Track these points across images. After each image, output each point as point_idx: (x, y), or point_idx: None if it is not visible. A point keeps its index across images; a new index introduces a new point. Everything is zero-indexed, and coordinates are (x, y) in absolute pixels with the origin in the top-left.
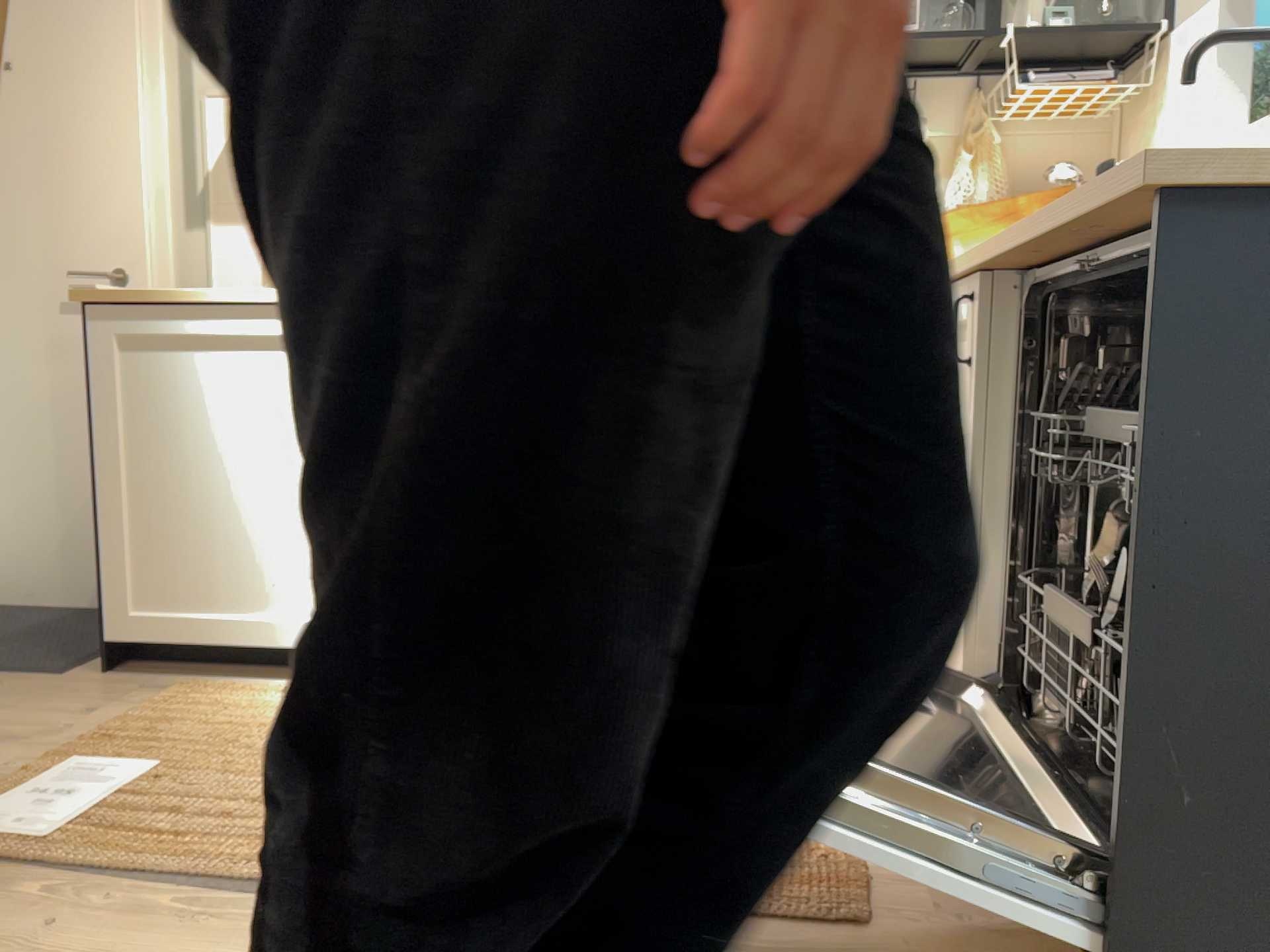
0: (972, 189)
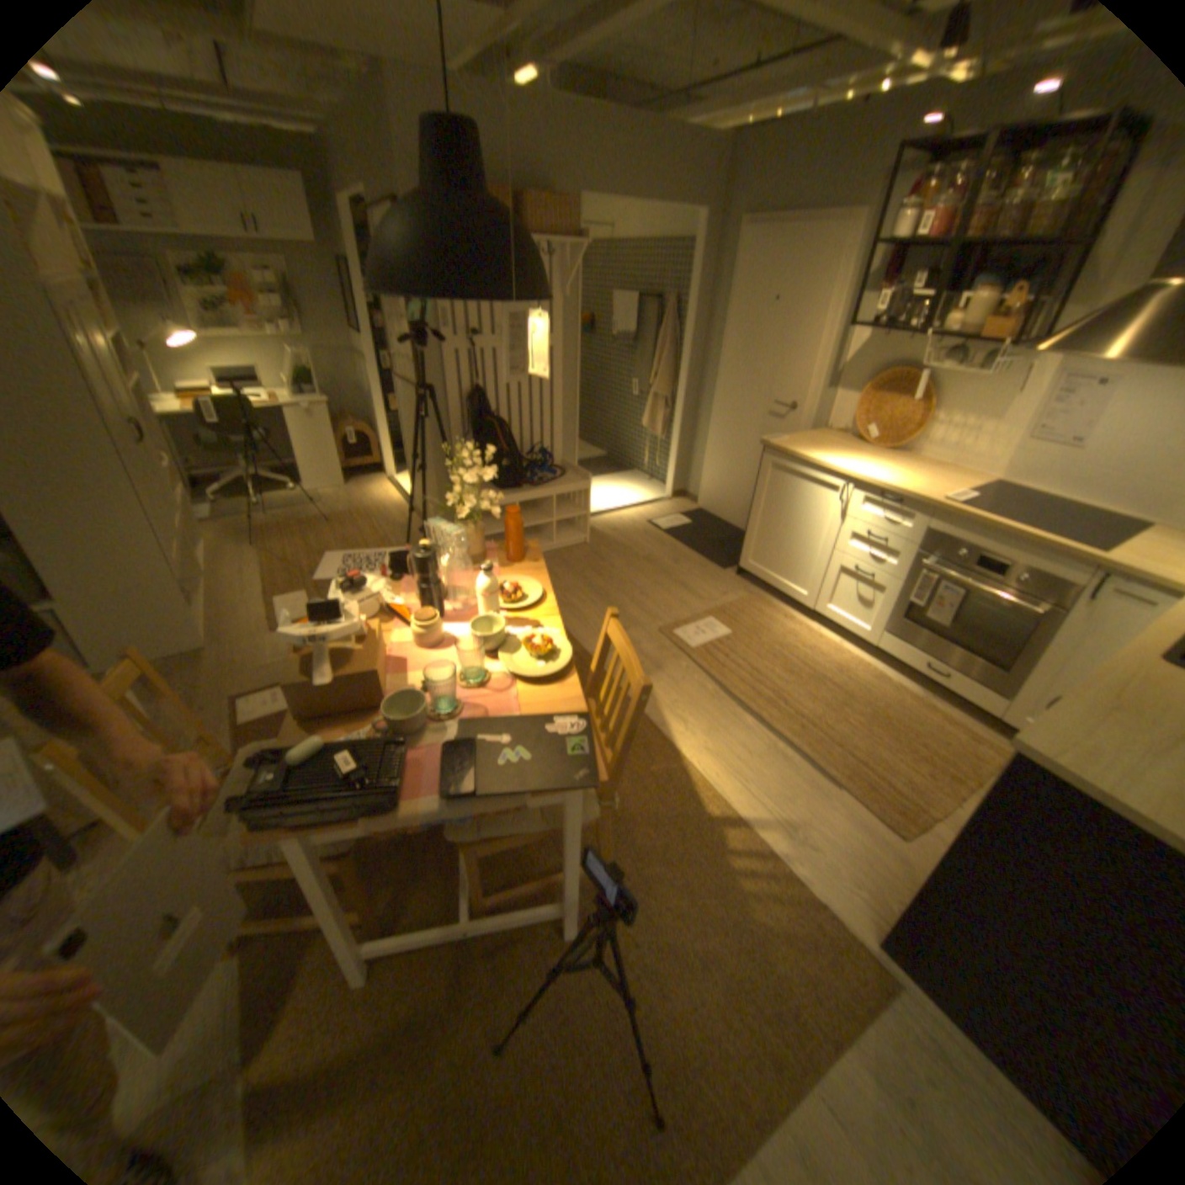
0: None
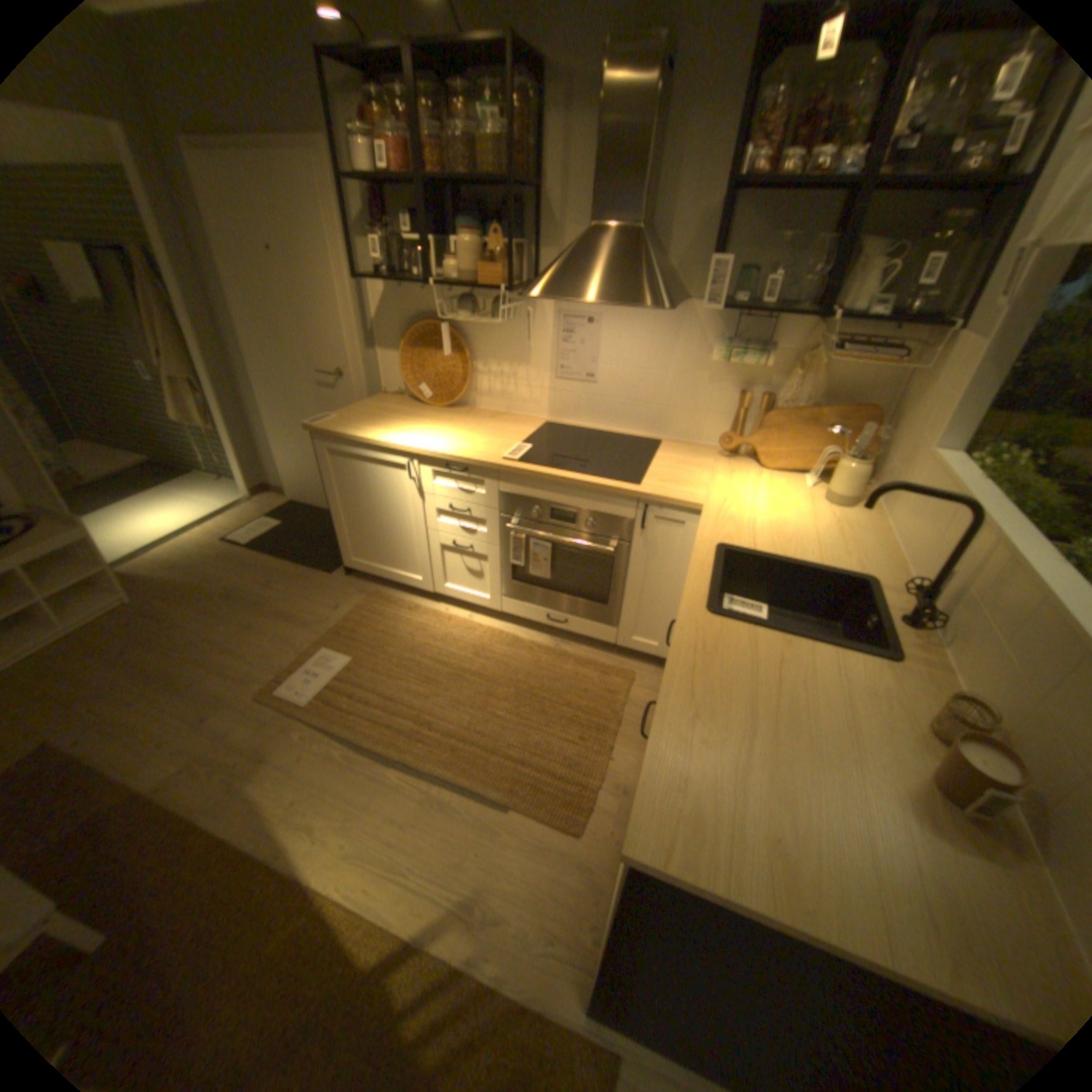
0: (802, 388)
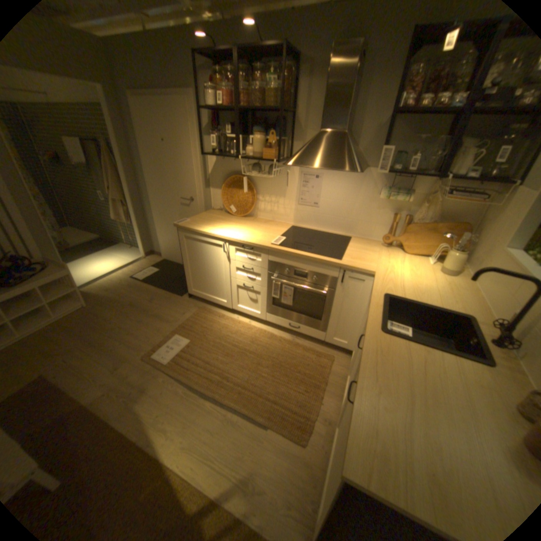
0: (427, 213)
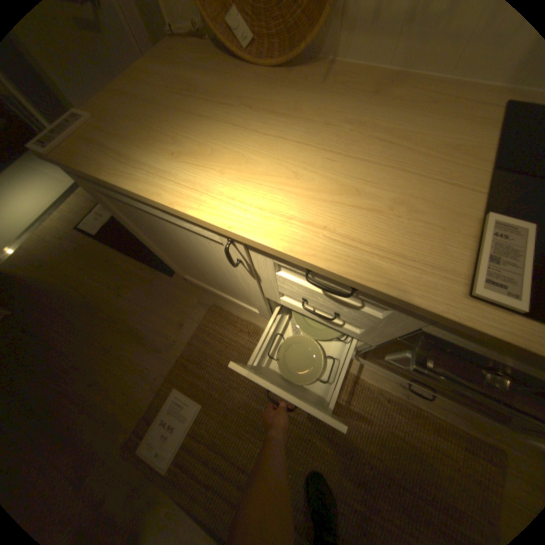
0: None
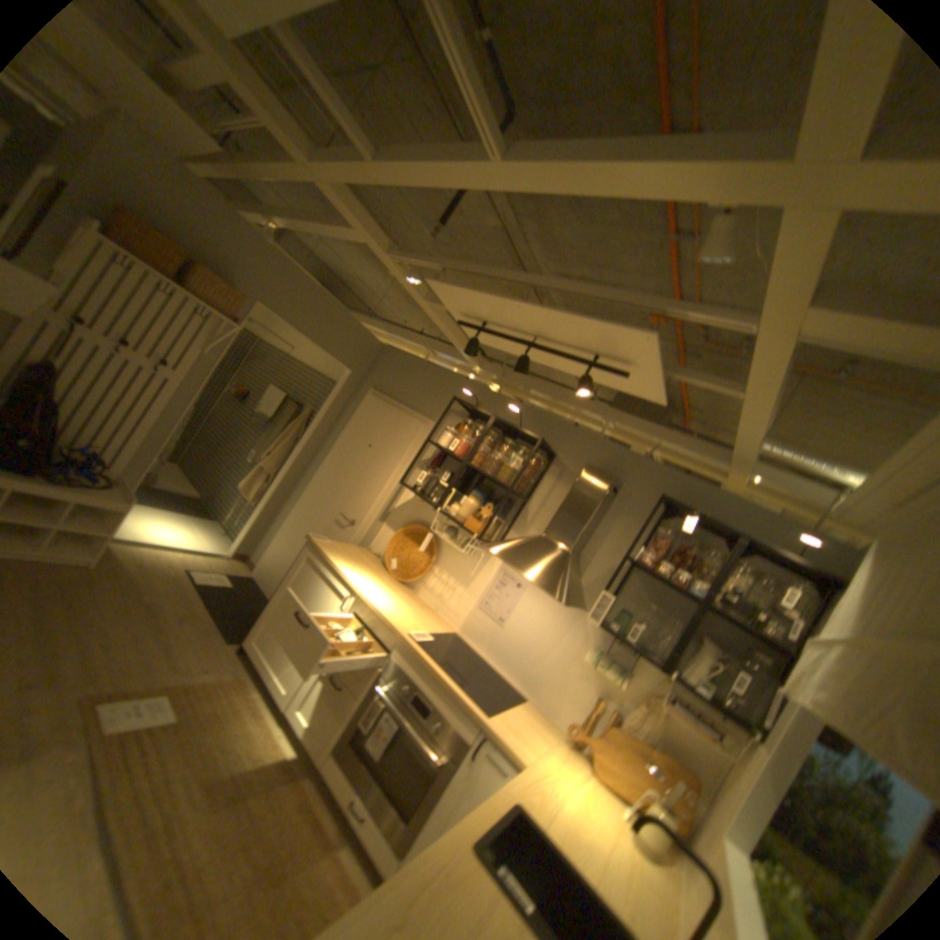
0: (645, 726)
